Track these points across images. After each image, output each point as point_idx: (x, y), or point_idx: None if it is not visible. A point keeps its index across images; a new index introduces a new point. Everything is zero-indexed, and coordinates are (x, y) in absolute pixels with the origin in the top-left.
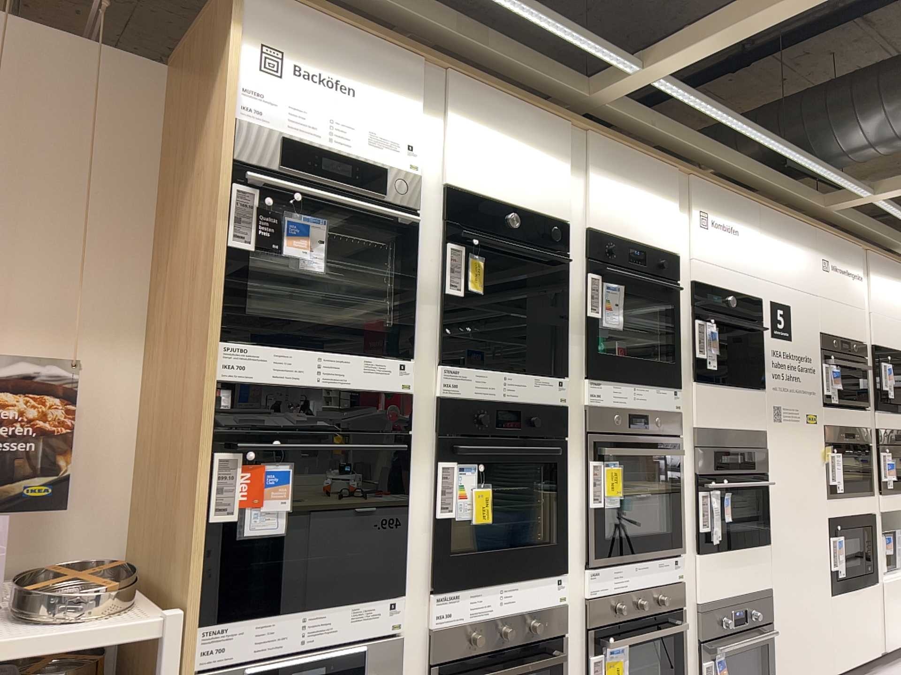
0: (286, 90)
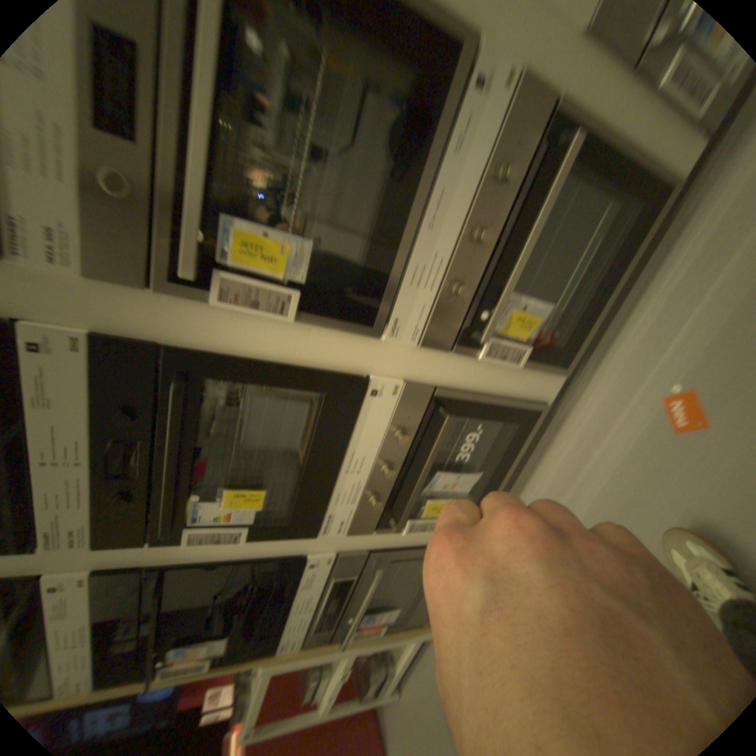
0: None
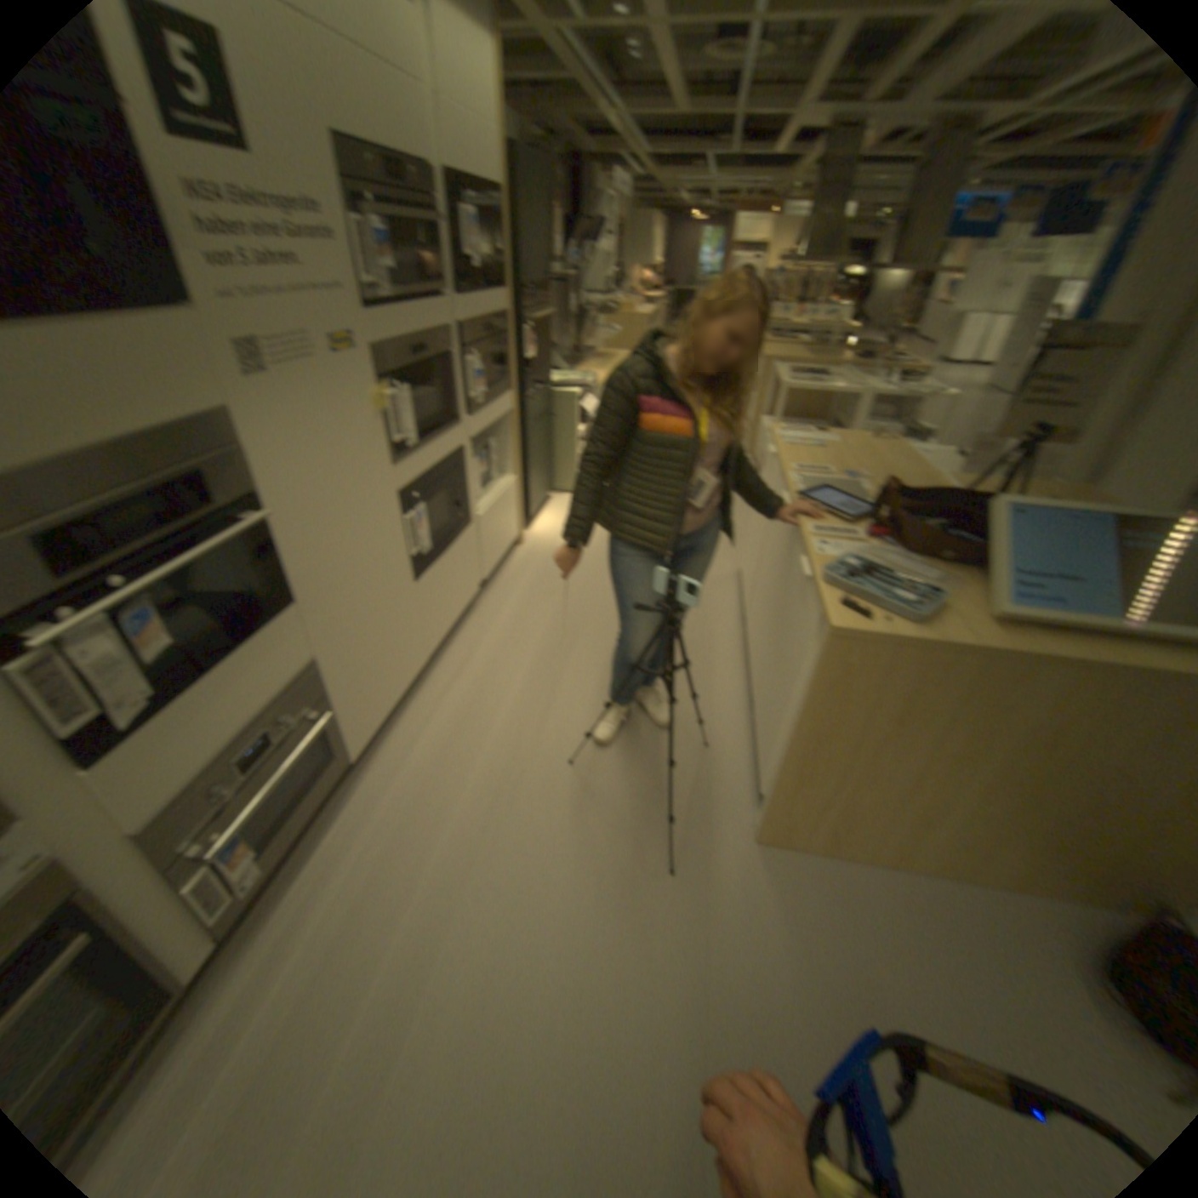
0: None
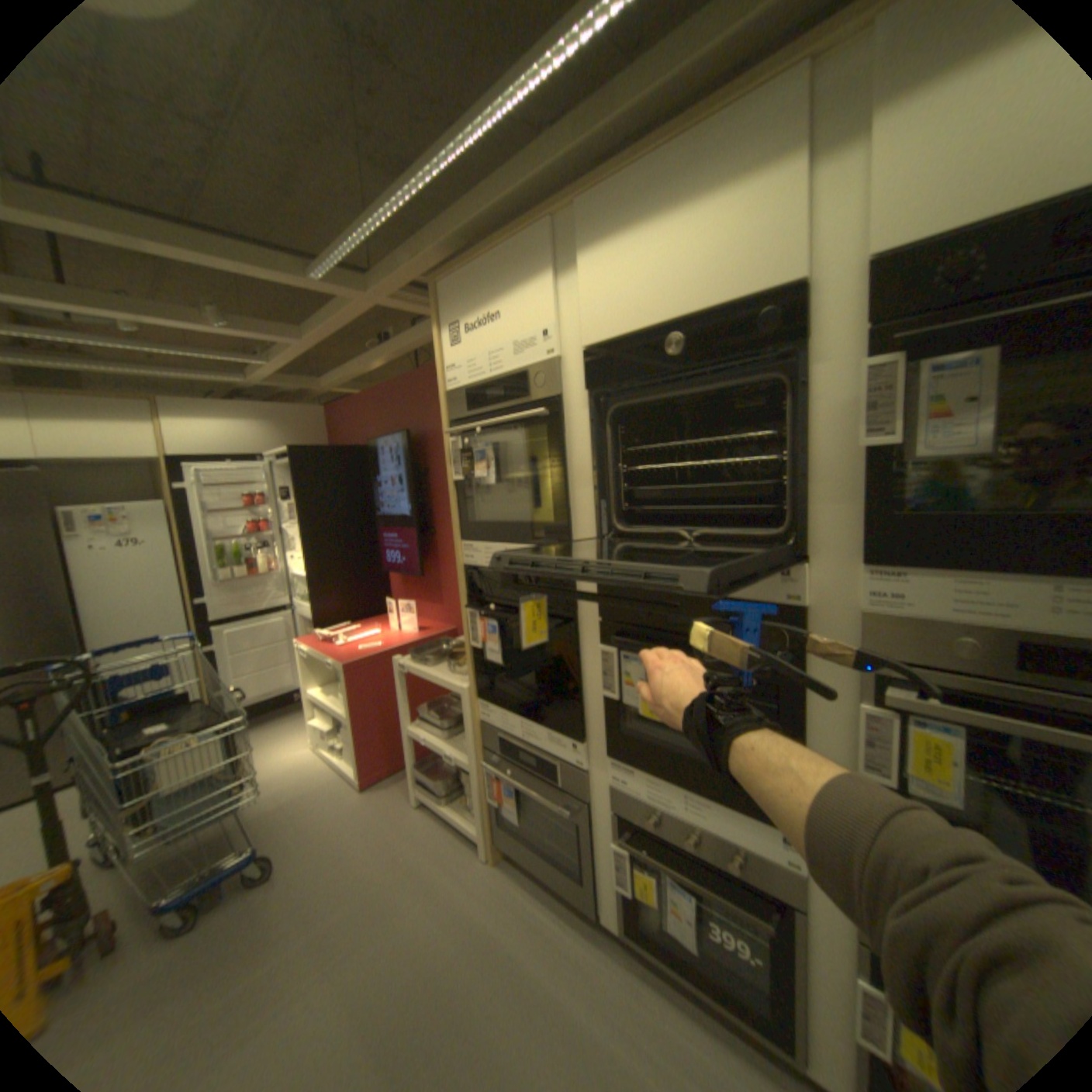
0: (454, 344)
